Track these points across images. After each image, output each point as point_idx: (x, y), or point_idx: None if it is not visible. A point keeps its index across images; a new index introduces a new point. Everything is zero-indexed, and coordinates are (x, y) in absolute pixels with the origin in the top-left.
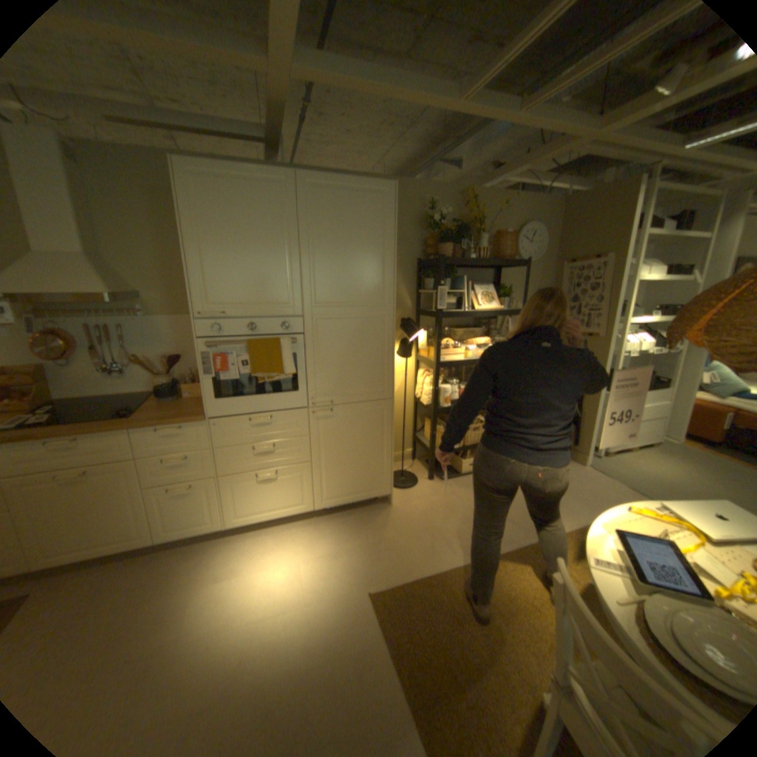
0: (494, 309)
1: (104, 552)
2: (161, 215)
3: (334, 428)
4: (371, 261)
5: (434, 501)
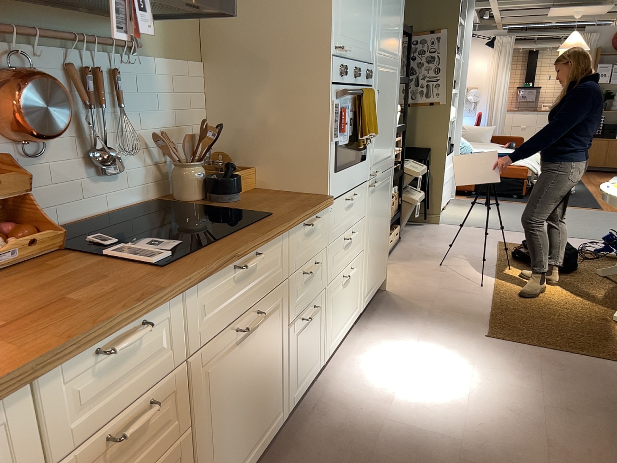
0: None
1: (258, 450)
2: None
3: (375, 204)
4: (399, 8)
5: (404, 274)
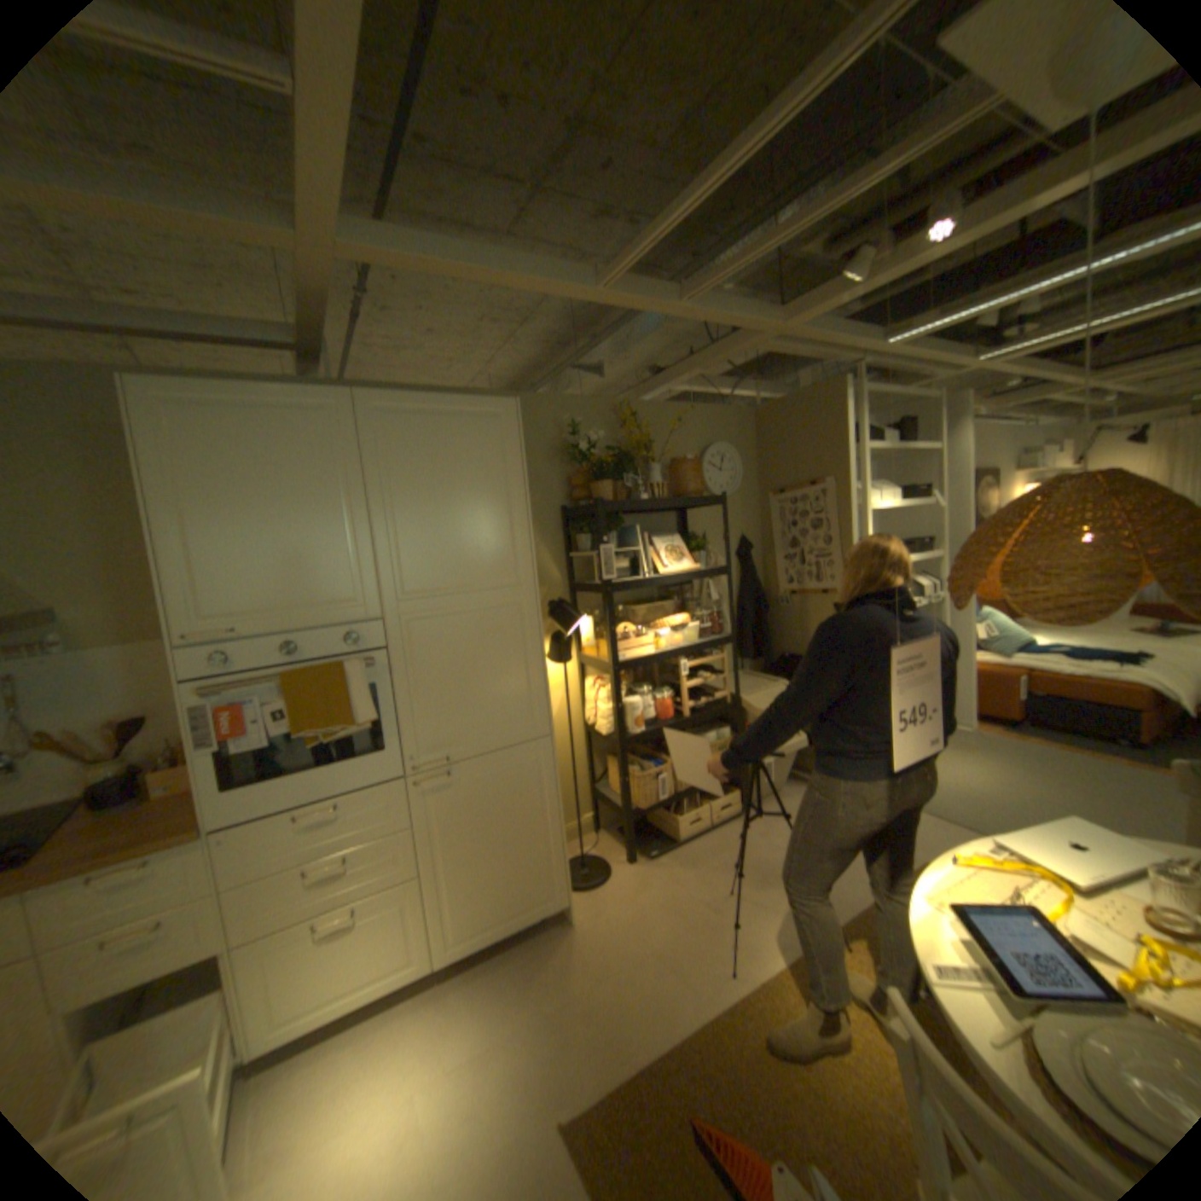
0: (686, 570)
1: None
2: (105, 470)
3: (457, 806)
4: (492, 518)
5: (644, 901)
